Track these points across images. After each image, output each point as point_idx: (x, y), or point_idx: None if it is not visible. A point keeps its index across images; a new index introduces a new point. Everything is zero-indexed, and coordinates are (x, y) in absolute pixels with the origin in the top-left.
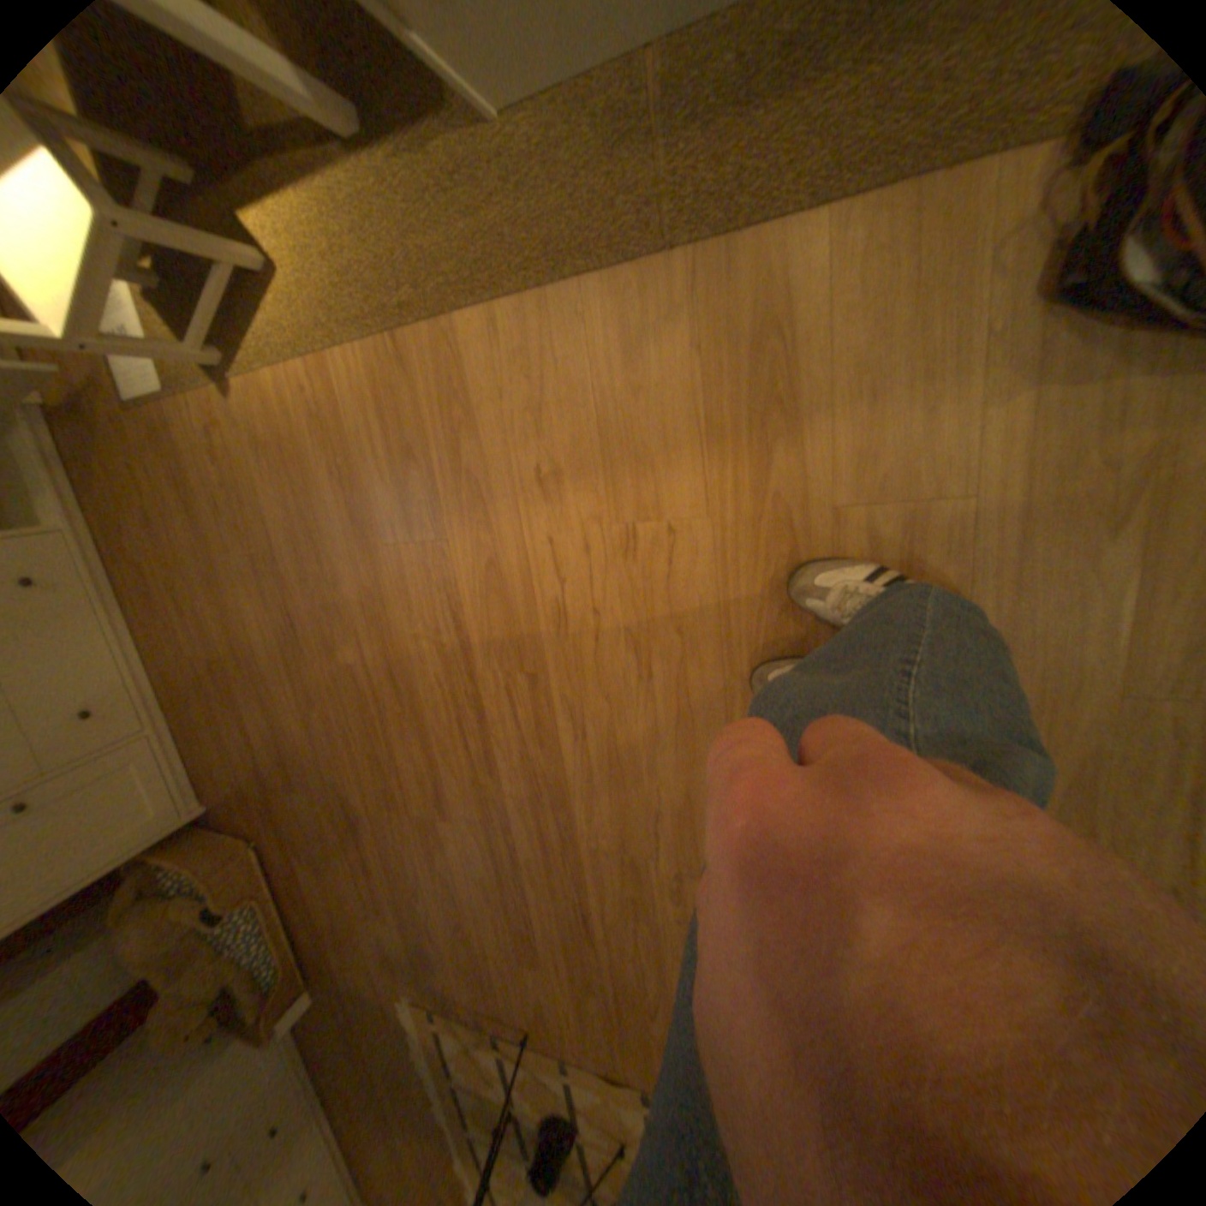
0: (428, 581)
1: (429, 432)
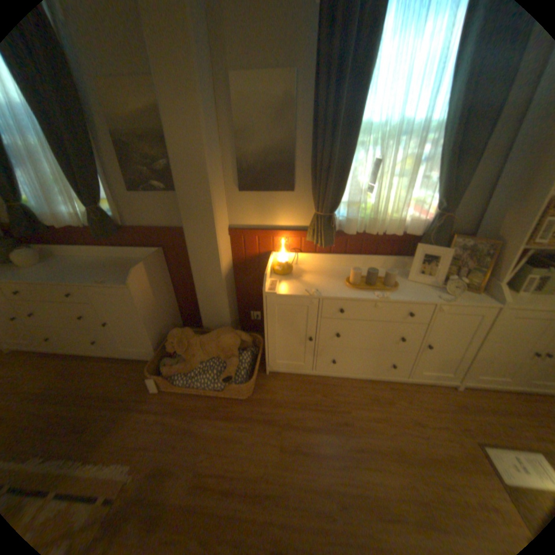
0: None
1: None
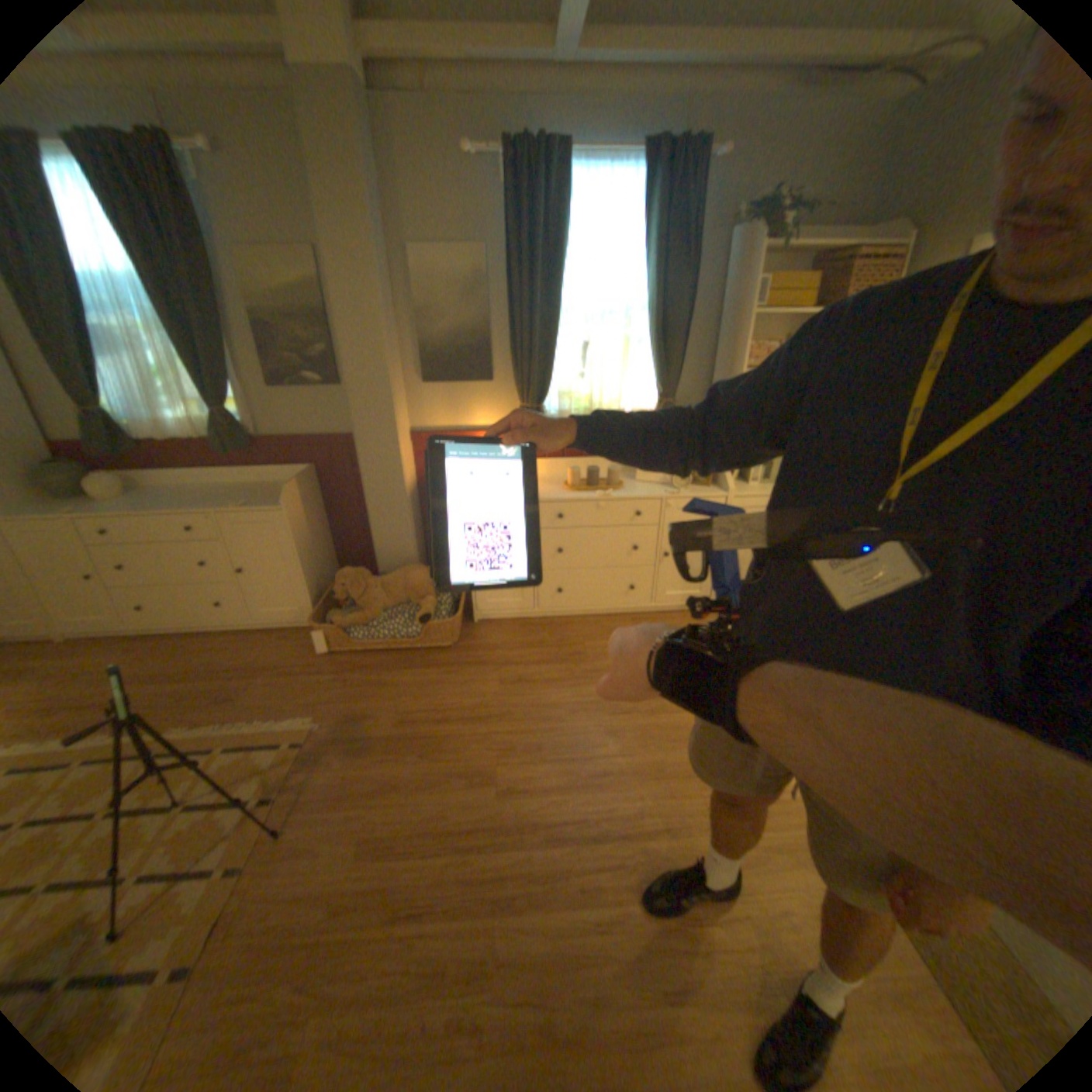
0: (686, 821)
1: (784, 838)
